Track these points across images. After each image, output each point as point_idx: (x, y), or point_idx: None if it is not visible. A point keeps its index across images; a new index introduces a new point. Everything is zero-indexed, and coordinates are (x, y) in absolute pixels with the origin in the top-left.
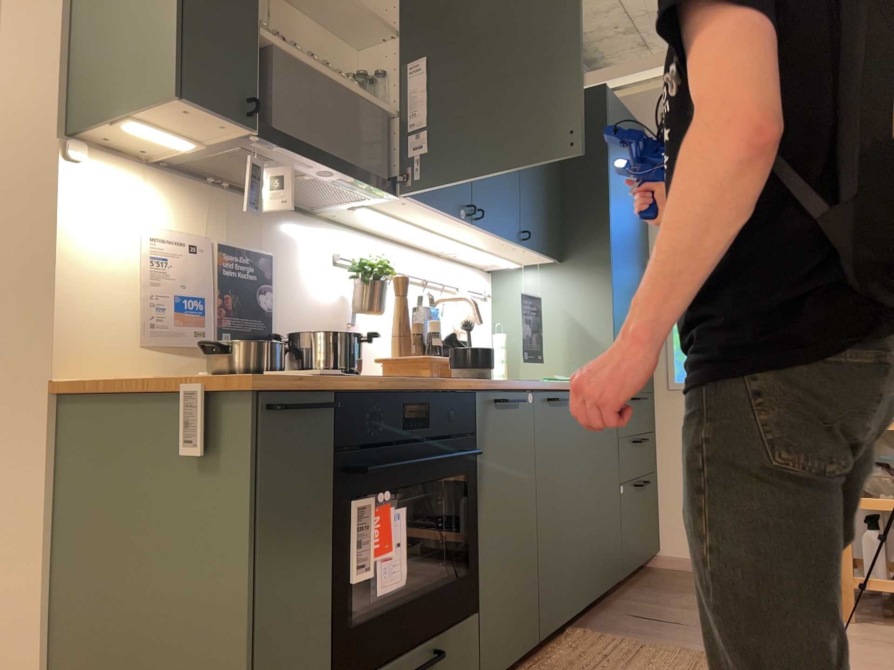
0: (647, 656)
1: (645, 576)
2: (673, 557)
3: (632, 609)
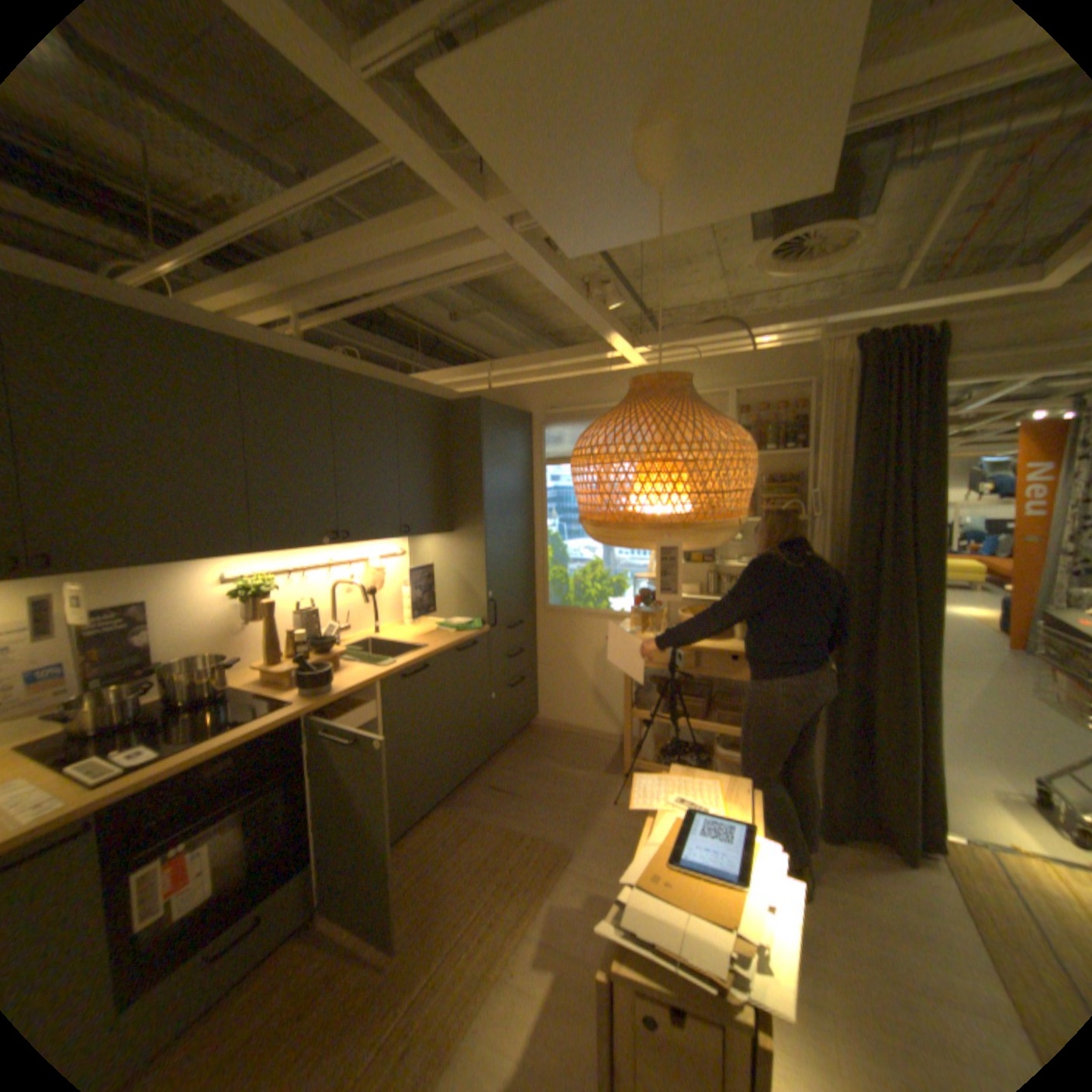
0: (471, 841)
1: (521, 737)
2: (544, 721)
3: (492, 779)
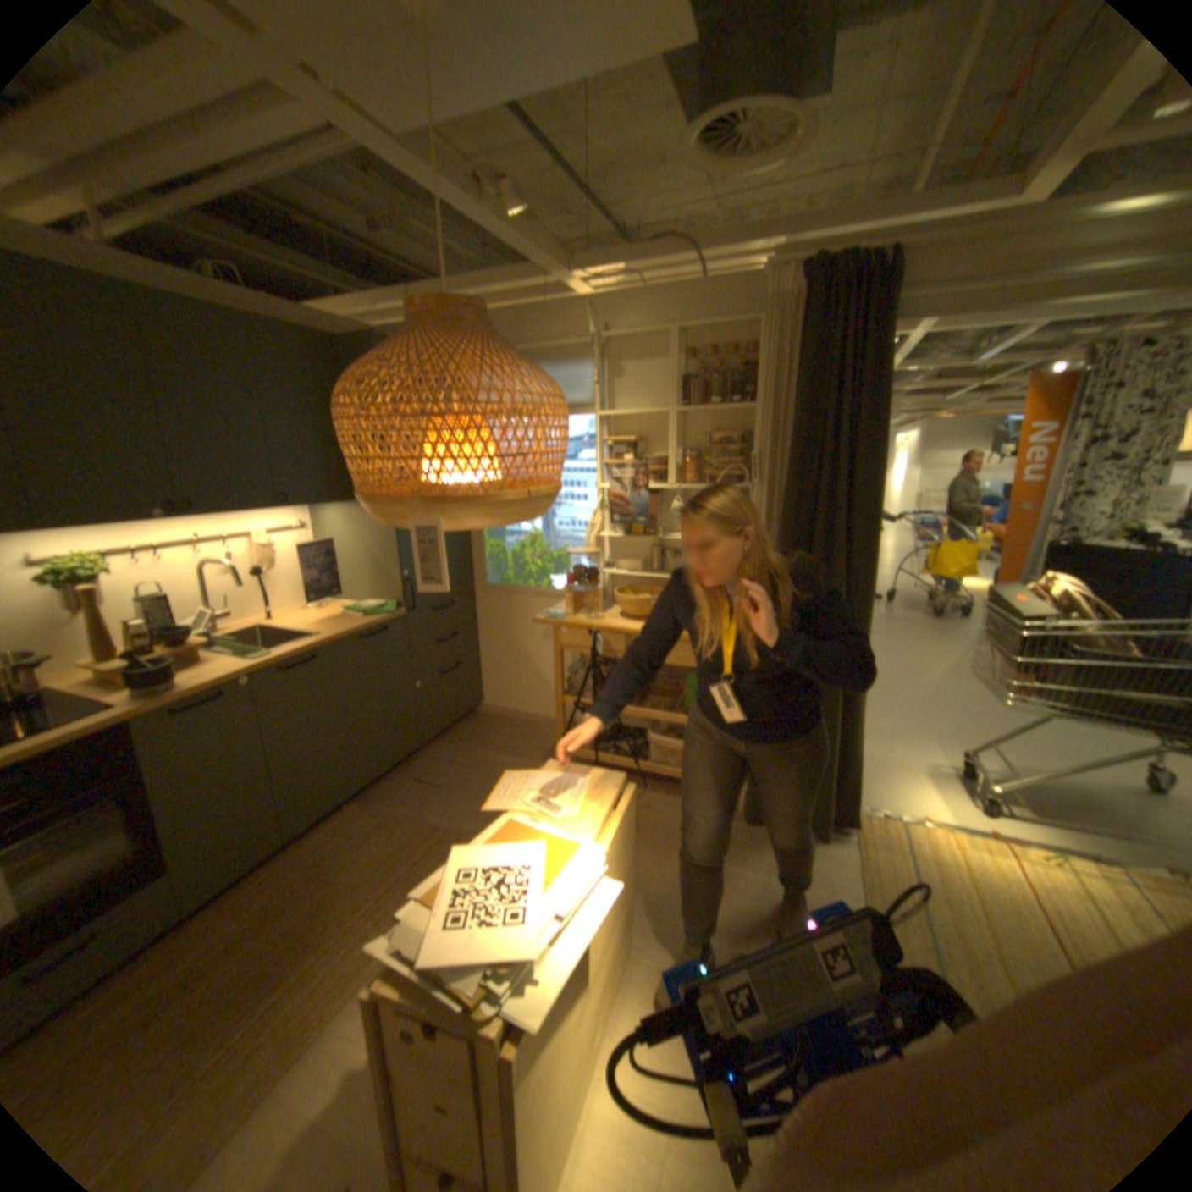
0: (380, 838)
1: (464, 726)
2: (490, 709)
3: (420, 772)
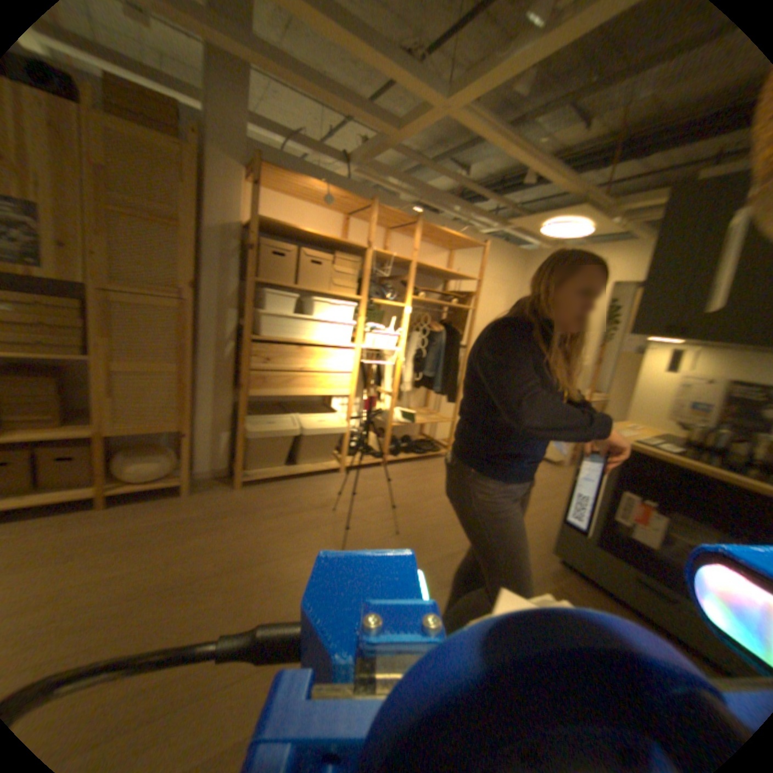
0: None
1: None
2: None
3: None
